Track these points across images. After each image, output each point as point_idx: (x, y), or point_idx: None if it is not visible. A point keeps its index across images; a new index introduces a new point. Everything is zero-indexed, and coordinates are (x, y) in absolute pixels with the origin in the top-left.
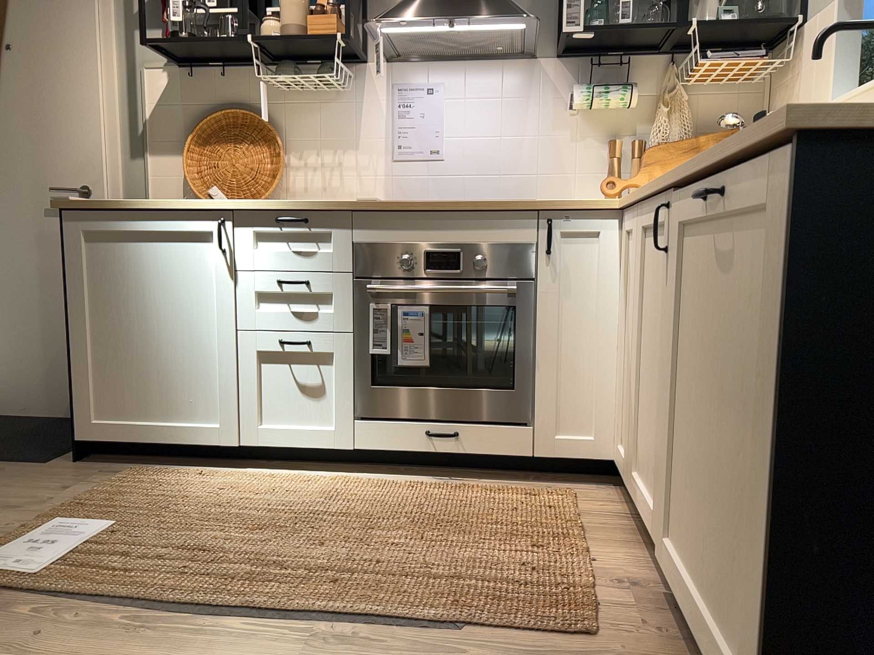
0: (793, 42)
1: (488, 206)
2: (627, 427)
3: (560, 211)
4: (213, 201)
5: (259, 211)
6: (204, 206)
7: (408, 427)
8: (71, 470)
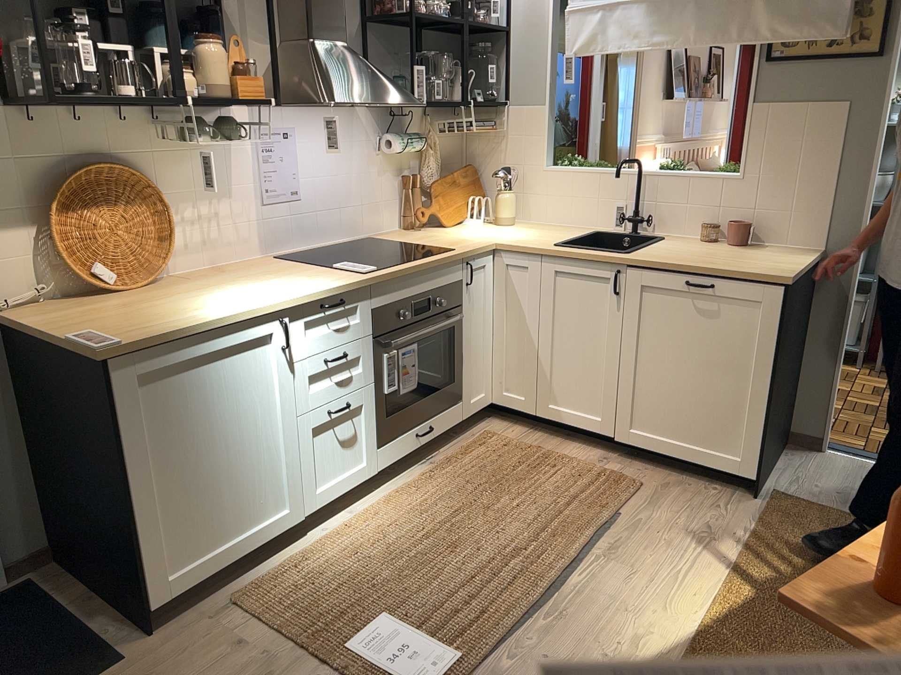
0: (501, 113)
1: (444, 260)
2: (514, 381)
3: (473, 255)
4: (271, 303)
5: (310, 302)
6: (267, 310)
7: (406, 437)
8: (175, 638)
